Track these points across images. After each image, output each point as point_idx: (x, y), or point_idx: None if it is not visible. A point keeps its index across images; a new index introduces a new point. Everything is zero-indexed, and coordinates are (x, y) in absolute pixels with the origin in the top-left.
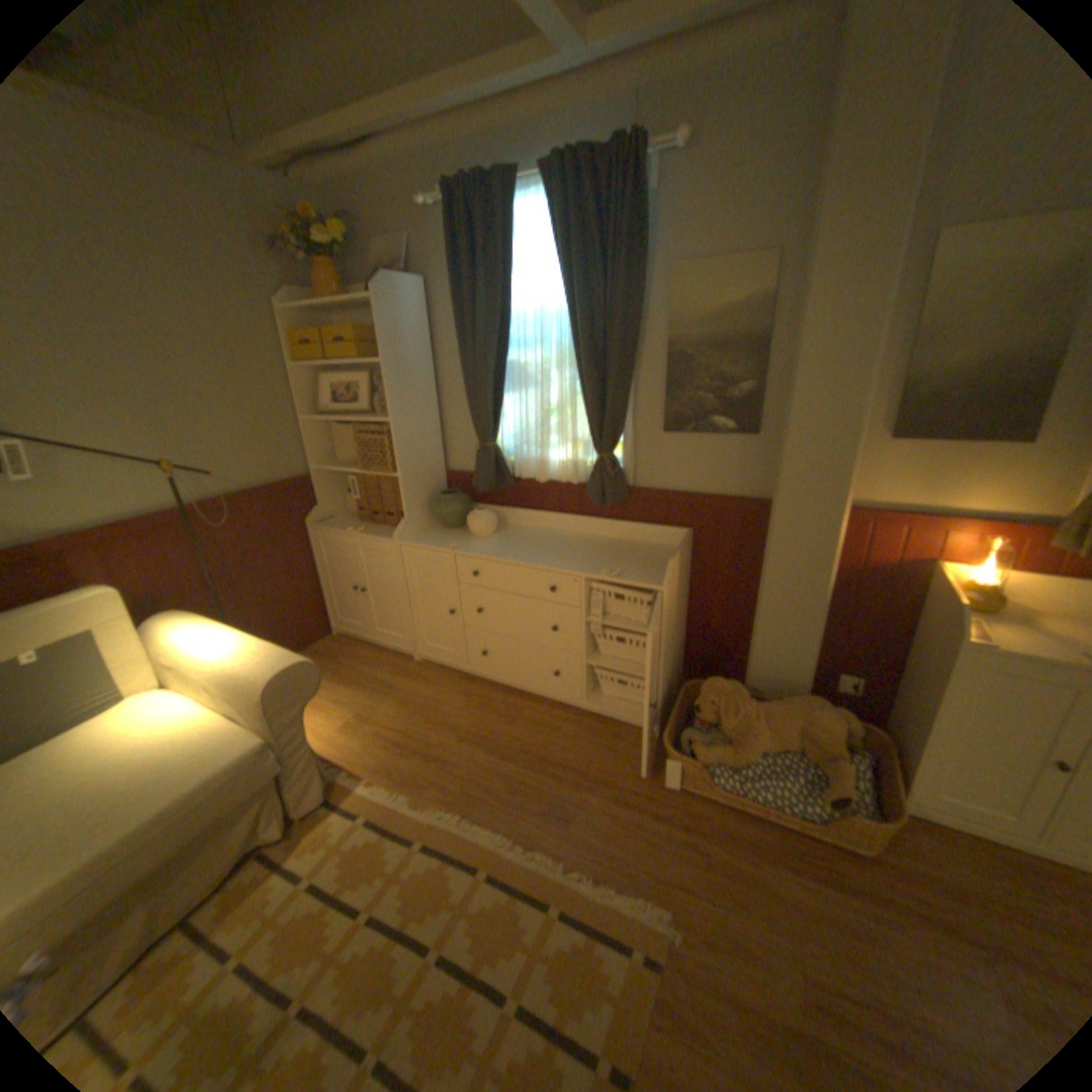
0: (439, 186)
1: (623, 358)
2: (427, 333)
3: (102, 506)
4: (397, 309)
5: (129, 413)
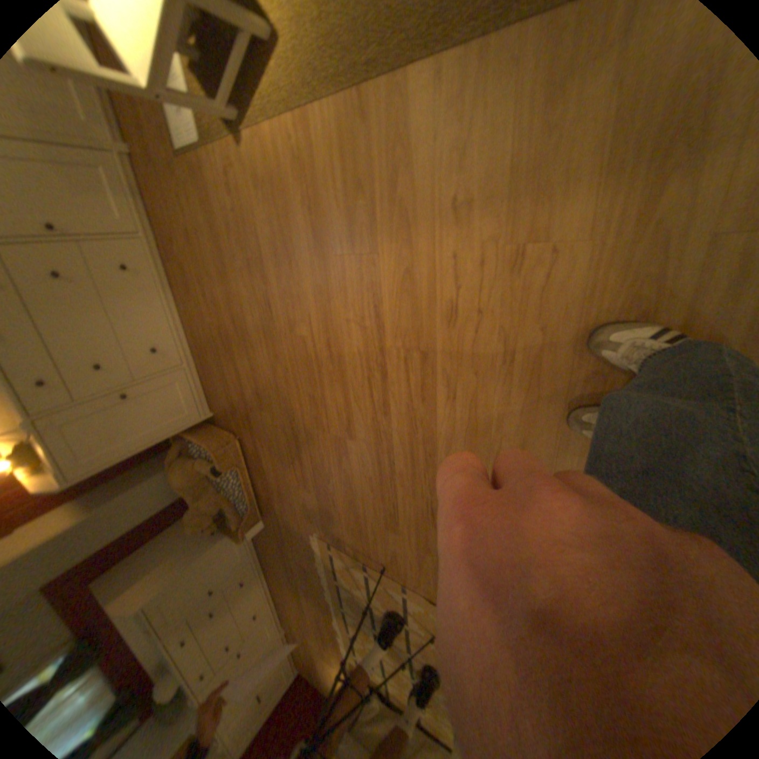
0: None
1: None
2: None
3: None
4: None
5: None
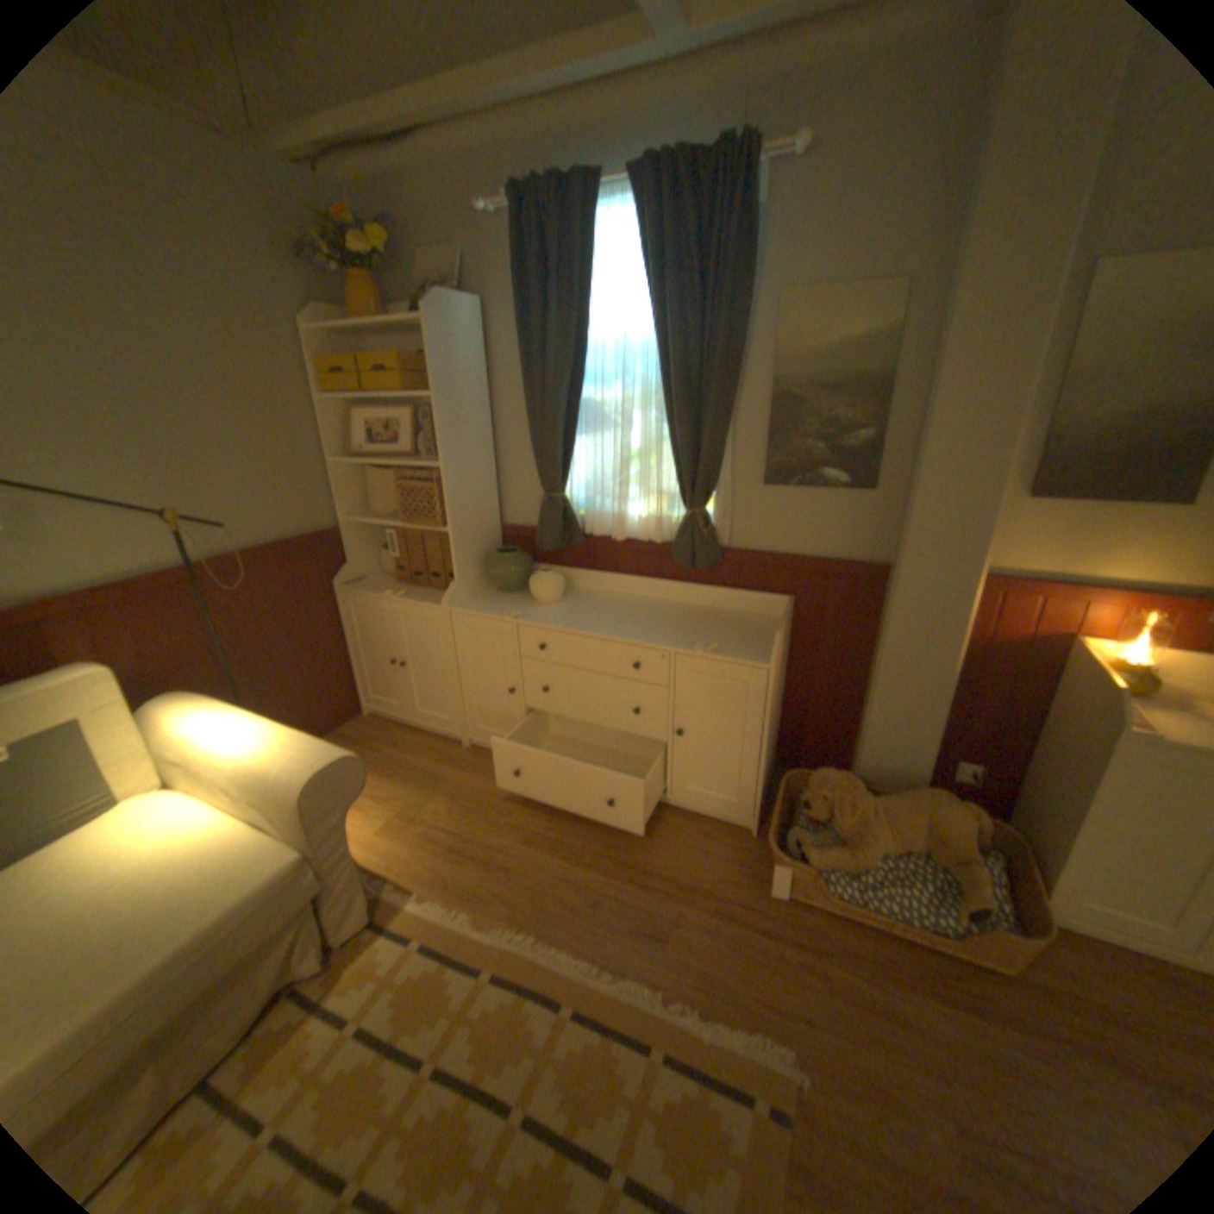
0: (504, 190)
1: (722, 399)
2: (483, 364)
3: (88, 565)
4: (451, 334)
5: (123, 451)
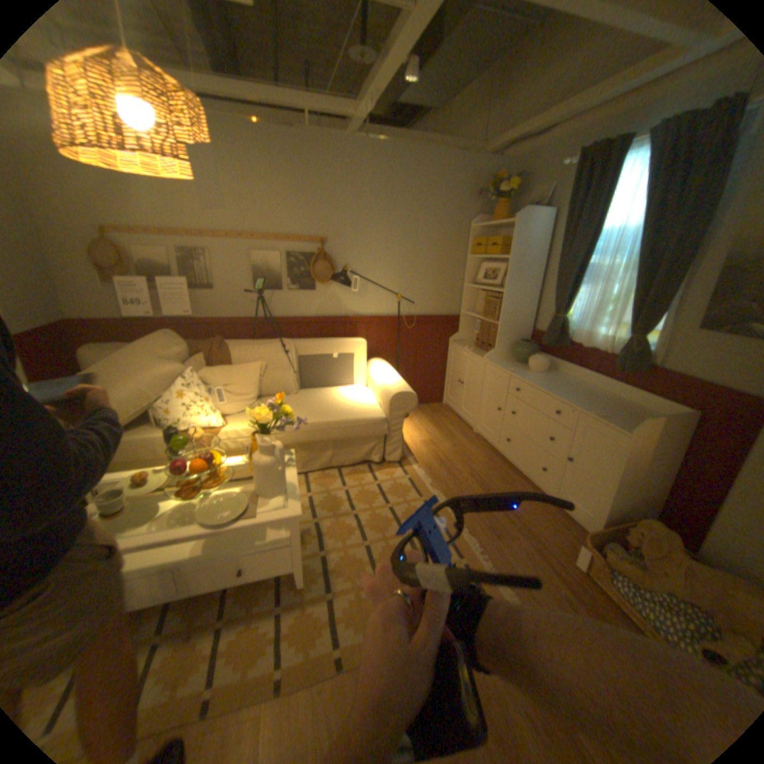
0: (581, 152)
1: (673, 267)
2: (547, 242)
3: (373, 309)
4: (530, 228)
5: (394, 272)
